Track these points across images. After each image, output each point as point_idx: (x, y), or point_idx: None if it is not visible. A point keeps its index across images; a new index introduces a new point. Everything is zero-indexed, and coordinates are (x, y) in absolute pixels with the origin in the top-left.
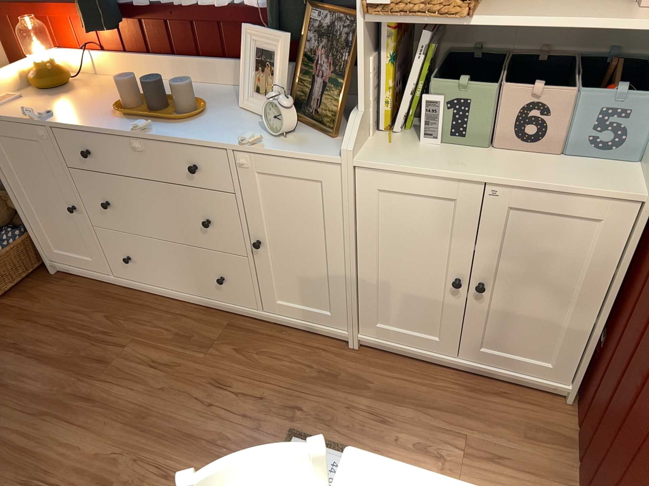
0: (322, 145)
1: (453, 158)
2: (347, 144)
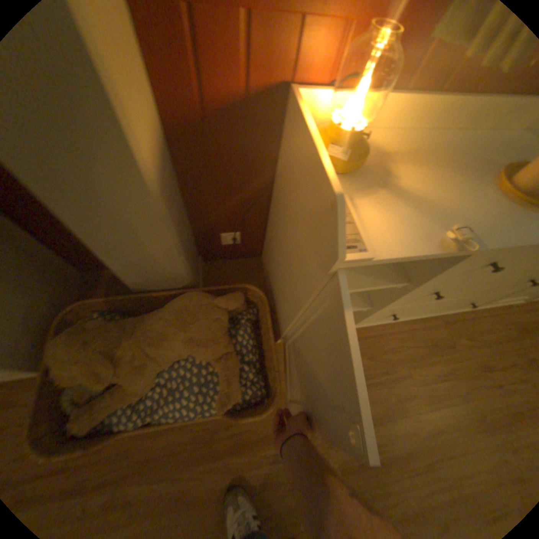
0: None
1: None
2: None
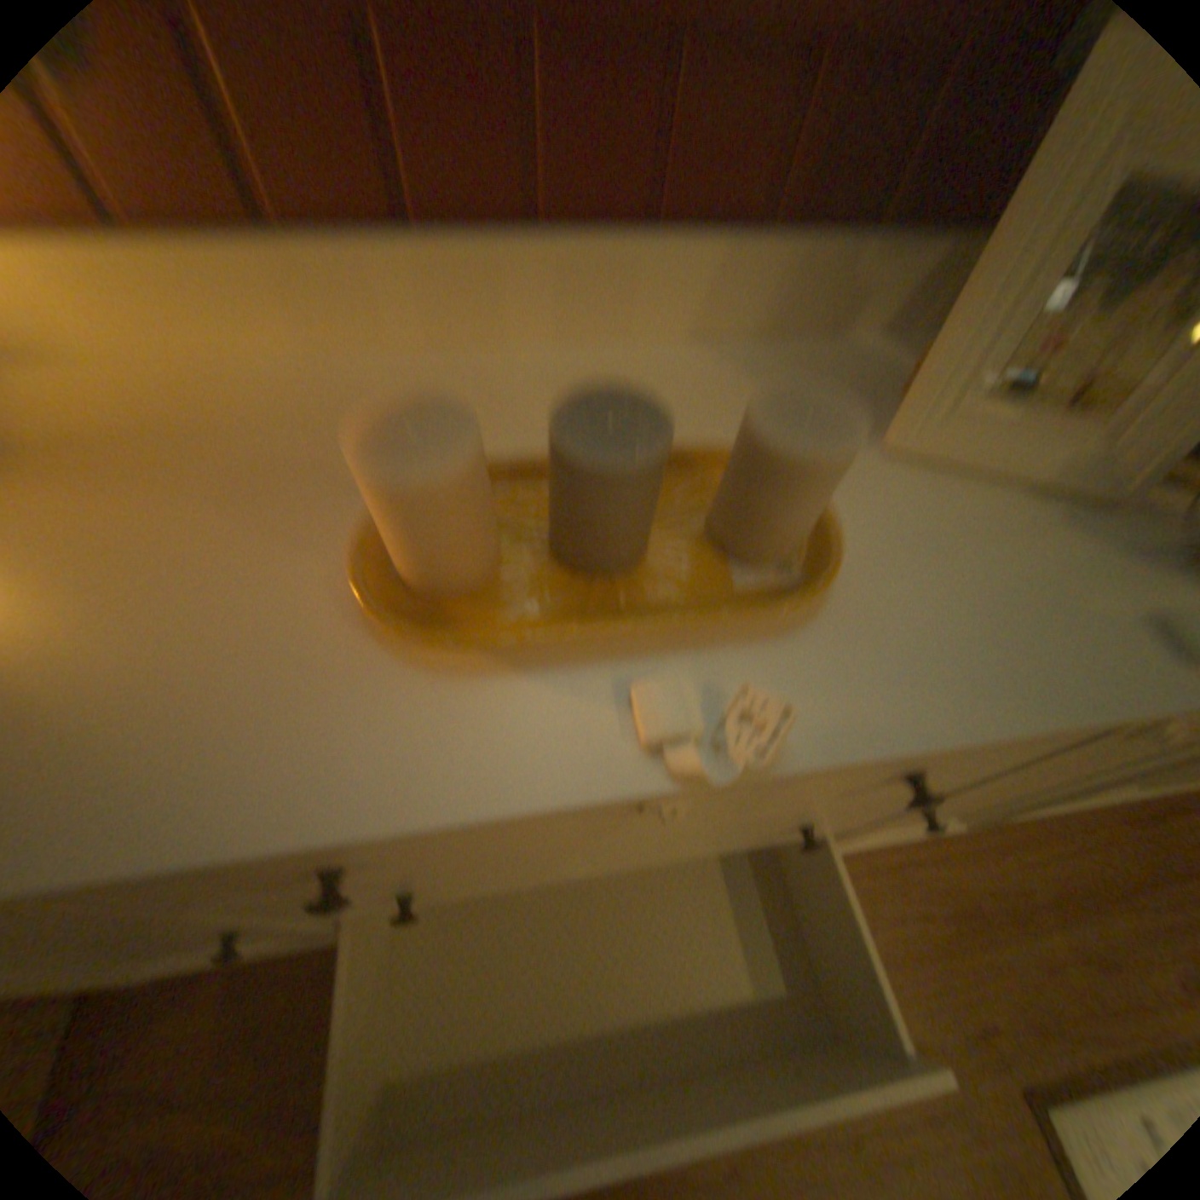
0: None
1: None
2: None
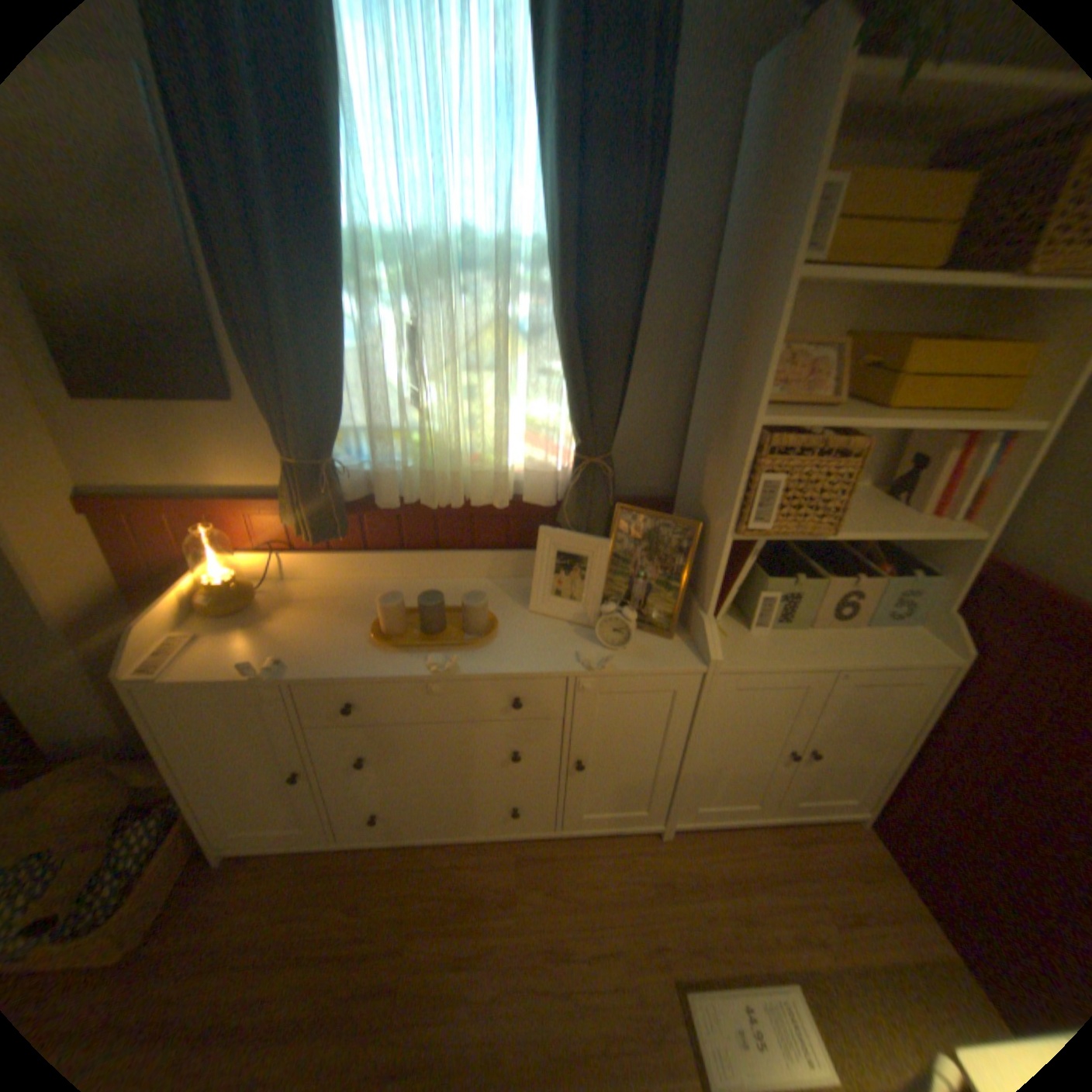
0: (671, 655)
1: (796, 649)
2: (713, 656)
